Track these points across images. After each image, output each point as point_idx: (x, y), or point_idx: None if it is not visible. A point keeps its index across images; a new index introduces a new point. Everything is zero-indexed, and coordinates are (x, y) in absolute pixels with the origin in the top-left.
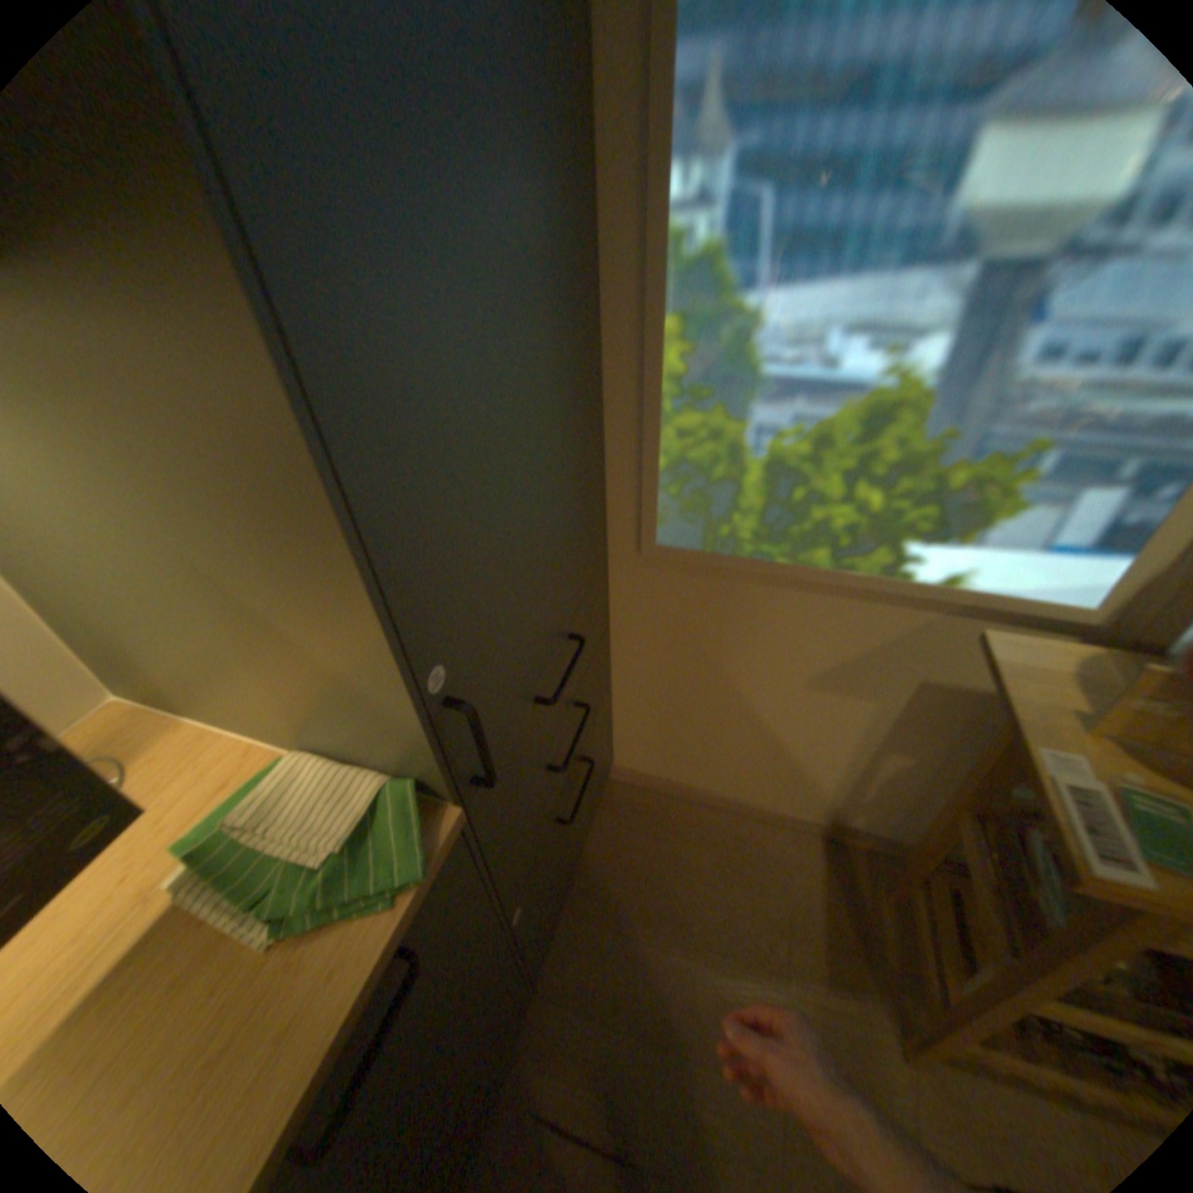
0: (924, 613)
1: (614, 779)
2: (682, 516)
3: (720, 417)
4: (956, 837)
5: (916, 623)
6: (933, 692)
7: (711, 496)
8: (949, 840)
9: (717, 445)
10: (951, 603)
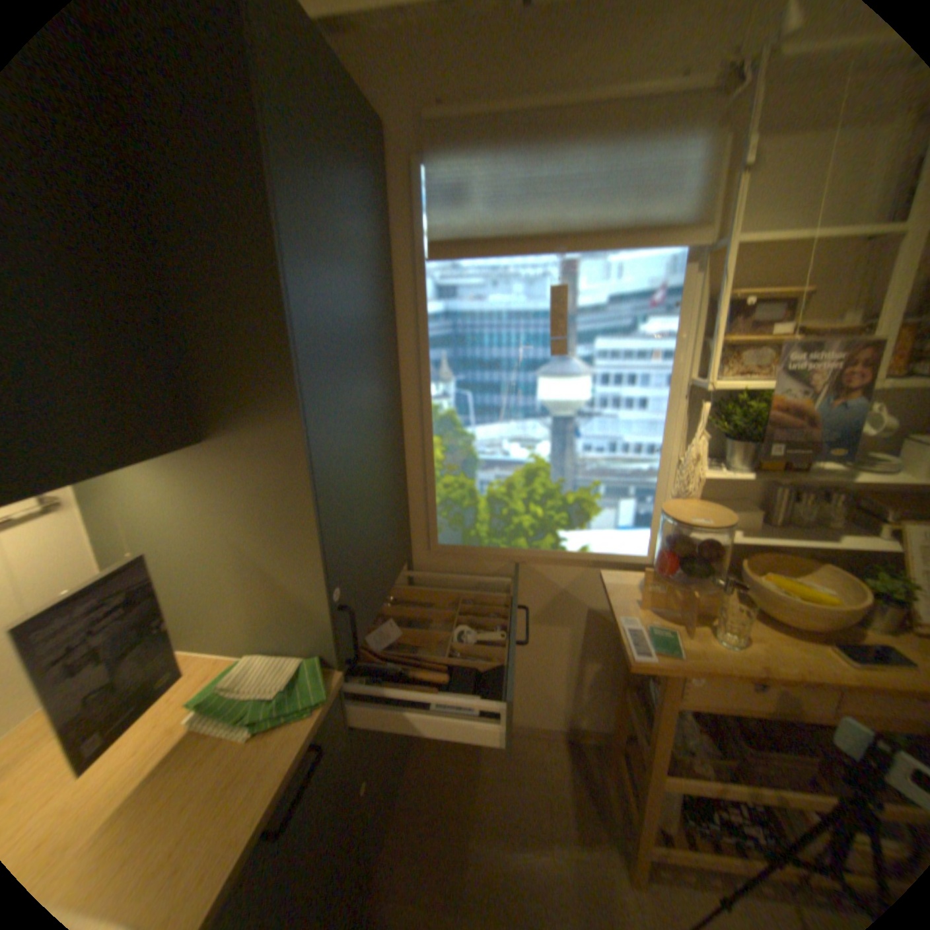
0: (577, 568)
1: None
2: (450, 526)
3: (462, 477)
4: (627, 706)
5: (575, 574)
6: (595, 615)
7: (463, 515)
8: (626, 710)
9: (463, 490)
10: (587, 561)
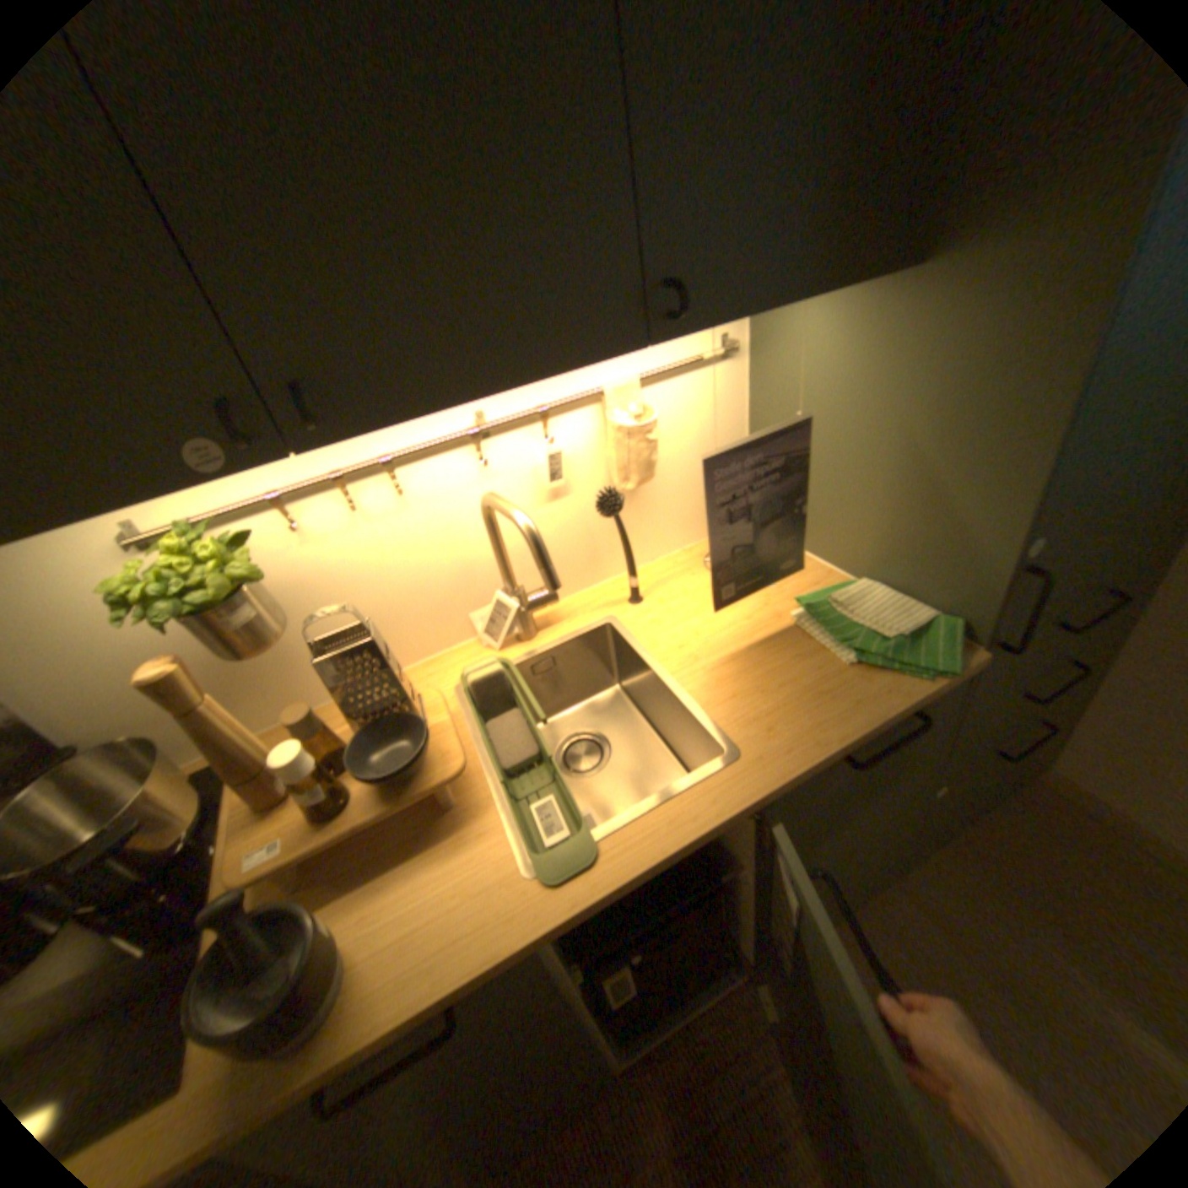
0: None
1: (1048, 782)
2: None
3: None
4: None
5: None
6: None
7: None
8: None
9: None
10: None
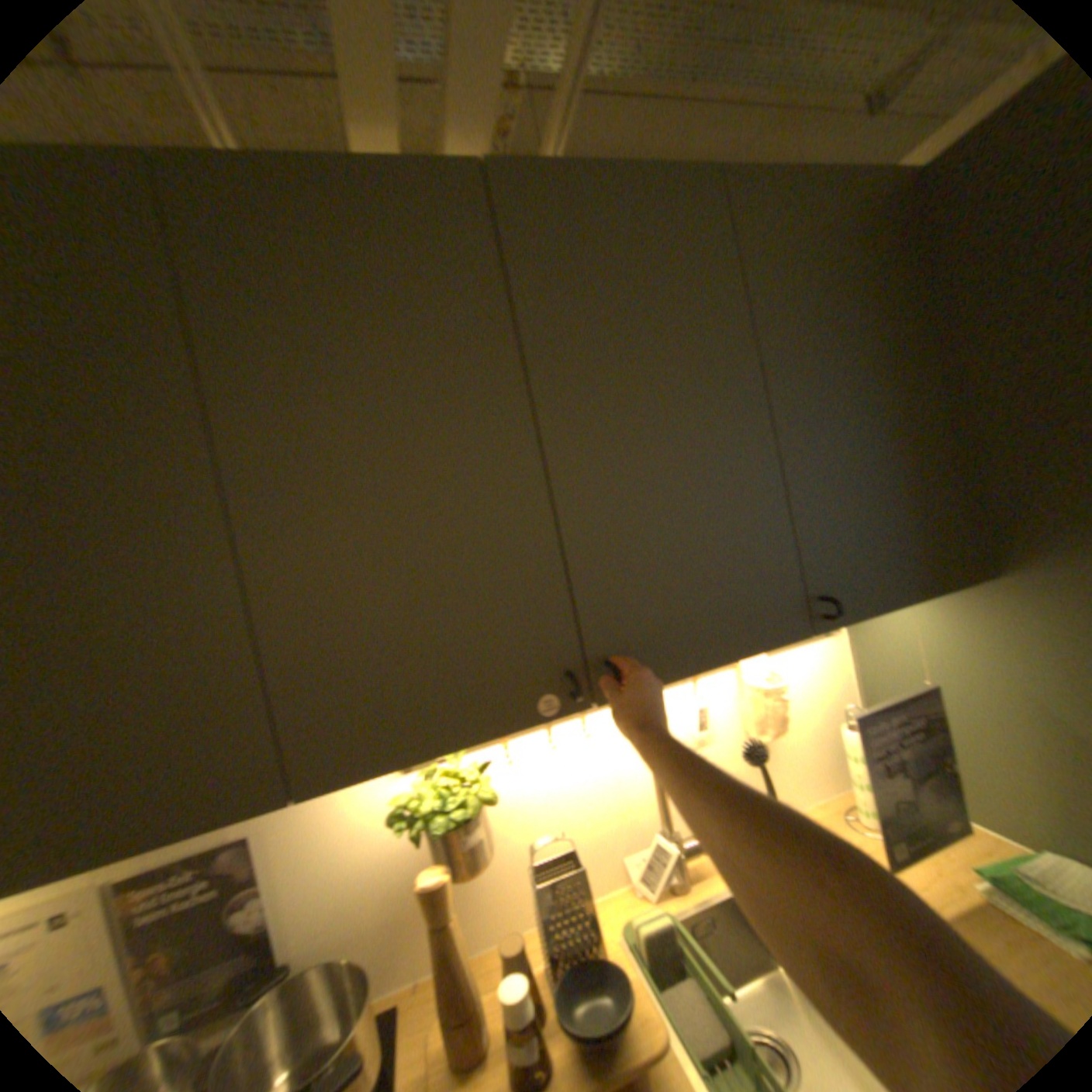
0: None
1: None
2: None
3: None
4: None
5: None
6: None
7: None
8: None
9: None
10: None
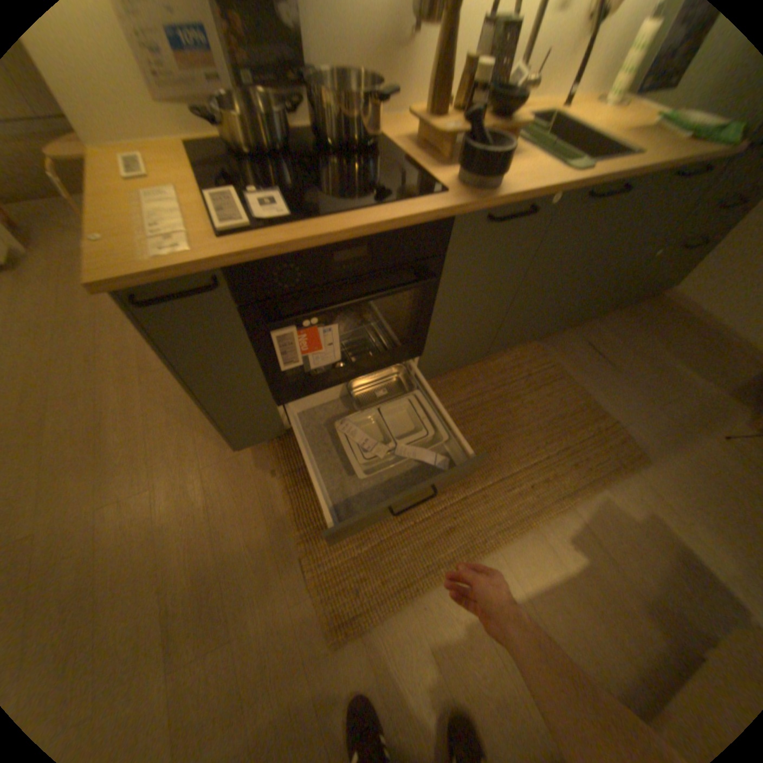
0: None
1: (668, 296)
2: None
3: None
4: None
5: None
6: None
7: None
8: None
9: None
10: None
